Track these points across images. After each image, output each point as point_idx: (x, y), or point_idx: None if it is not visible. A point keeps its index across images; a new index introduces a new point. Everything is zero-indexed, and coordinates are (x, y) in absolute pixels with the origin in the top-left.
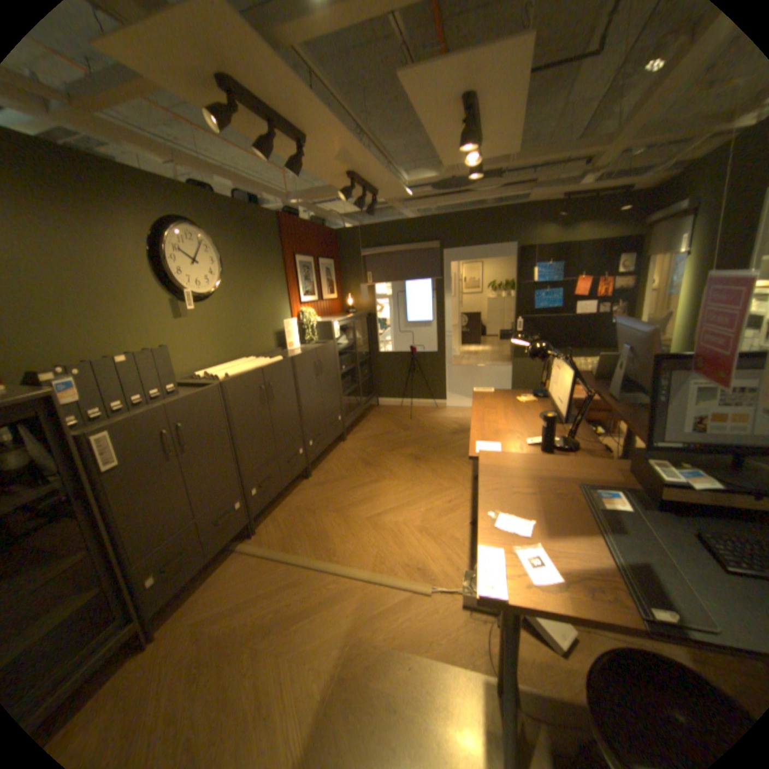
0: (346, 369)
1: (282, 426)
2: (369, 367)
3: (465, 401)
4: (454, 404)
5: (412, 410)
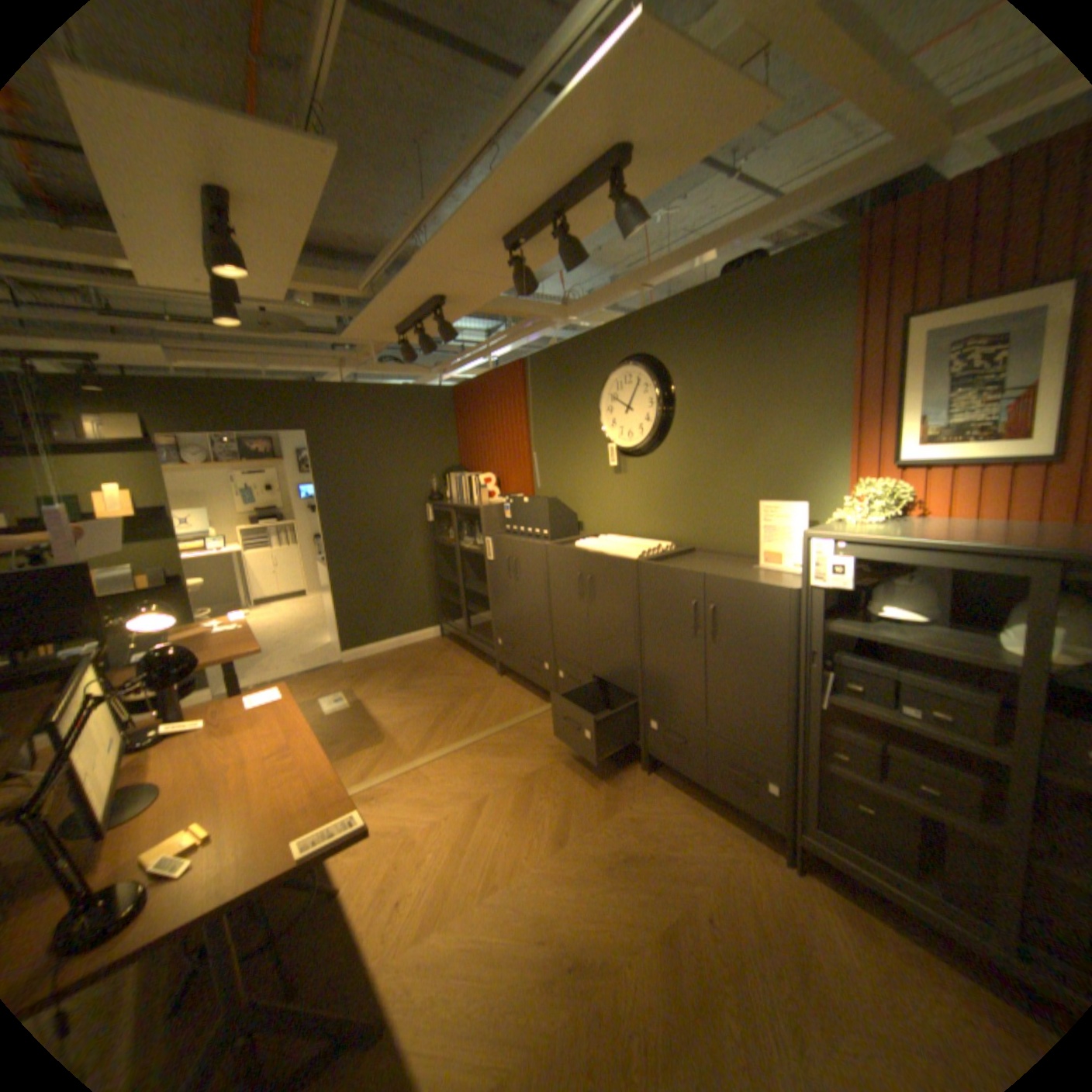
0: (926, 725)
1: (603, 643)
2: None
3: None
4: None
5: None
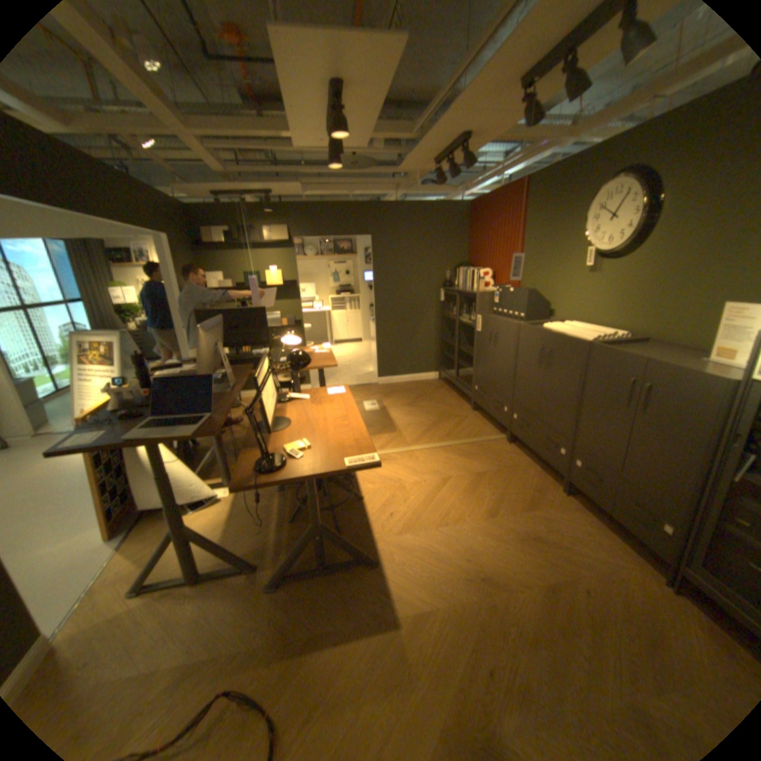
0: None
1: (550, 399)
2: None
3: None
4: None
5: None
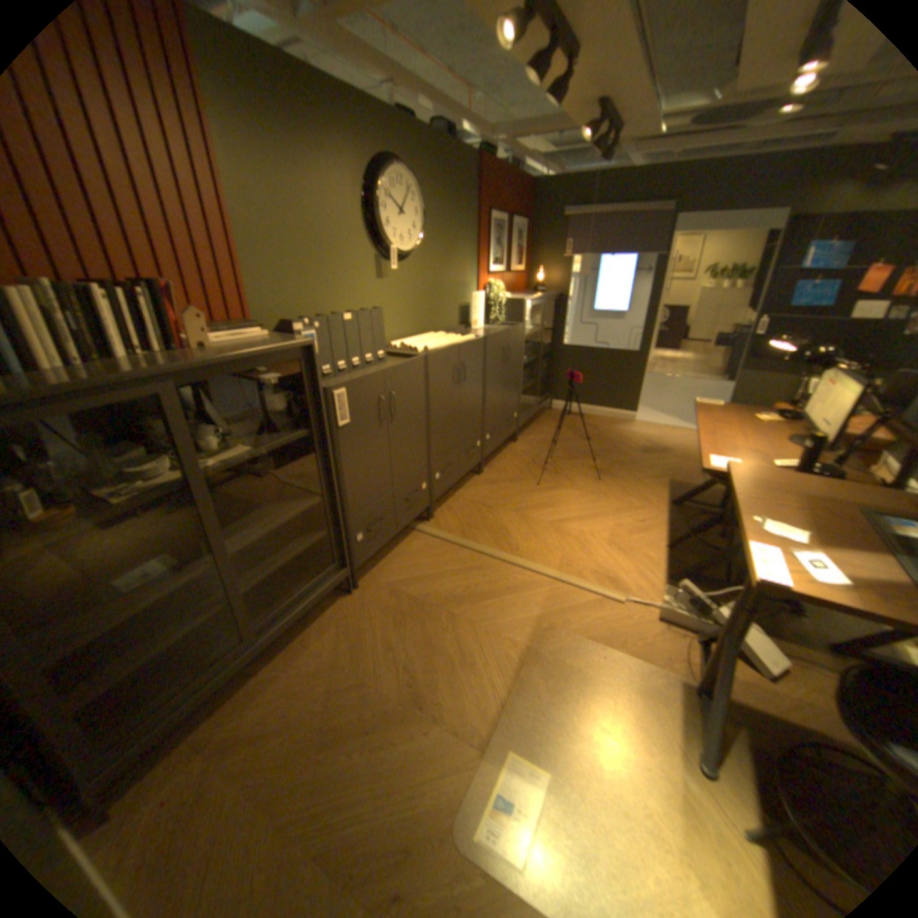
0: (527, 359)
1: (467, 413)
2: (549, 361)
3: (659, 416)
4: (645, 419)
5: (593, 419)
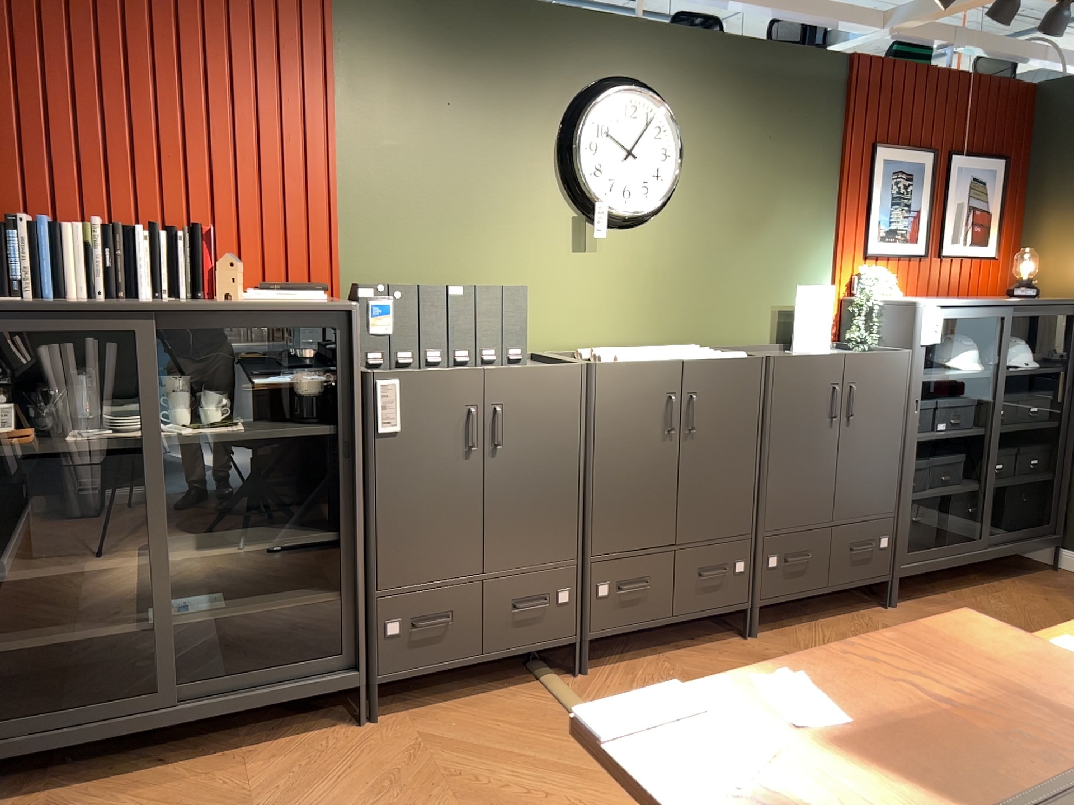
0: (948, 431)
1: (703, 491)
2: (1054, 452)
3: None
4: None
5: None
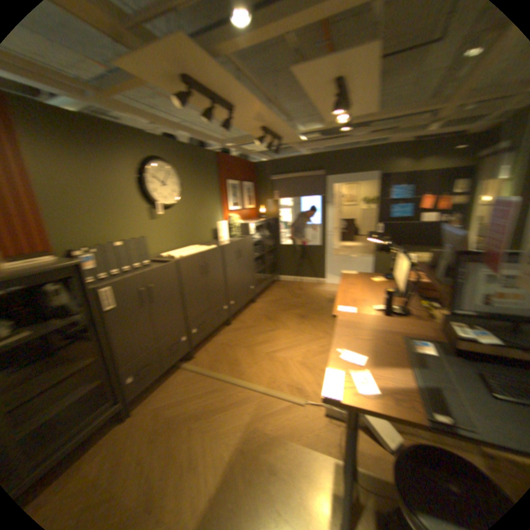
0: (259, 255)
1: (215, 290)
2: (275, 254)
3: None
4: (332, 282)
5: (303, 285)
